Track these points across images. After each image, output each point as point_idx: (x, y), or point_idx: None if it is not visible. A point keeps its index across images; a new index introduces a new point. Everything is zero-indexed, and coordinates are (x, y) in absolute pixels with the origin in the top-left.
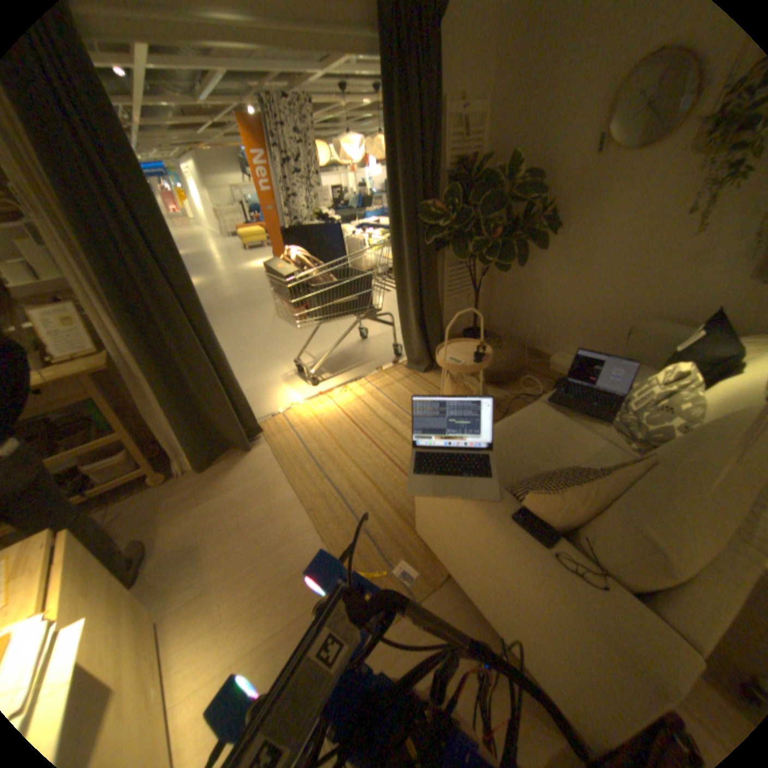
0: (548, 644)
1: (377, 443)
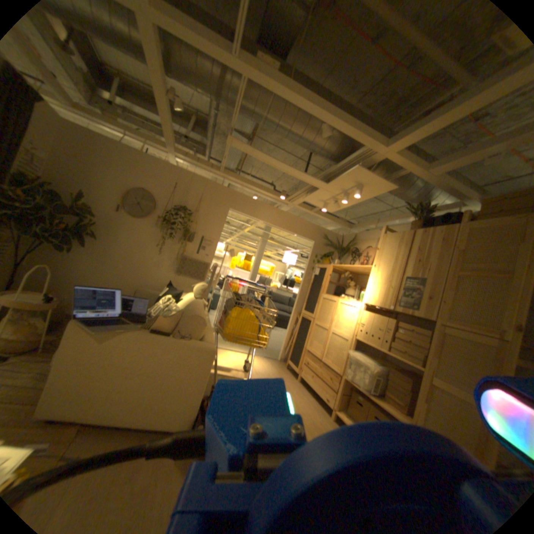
0: (171, 378)
1: None
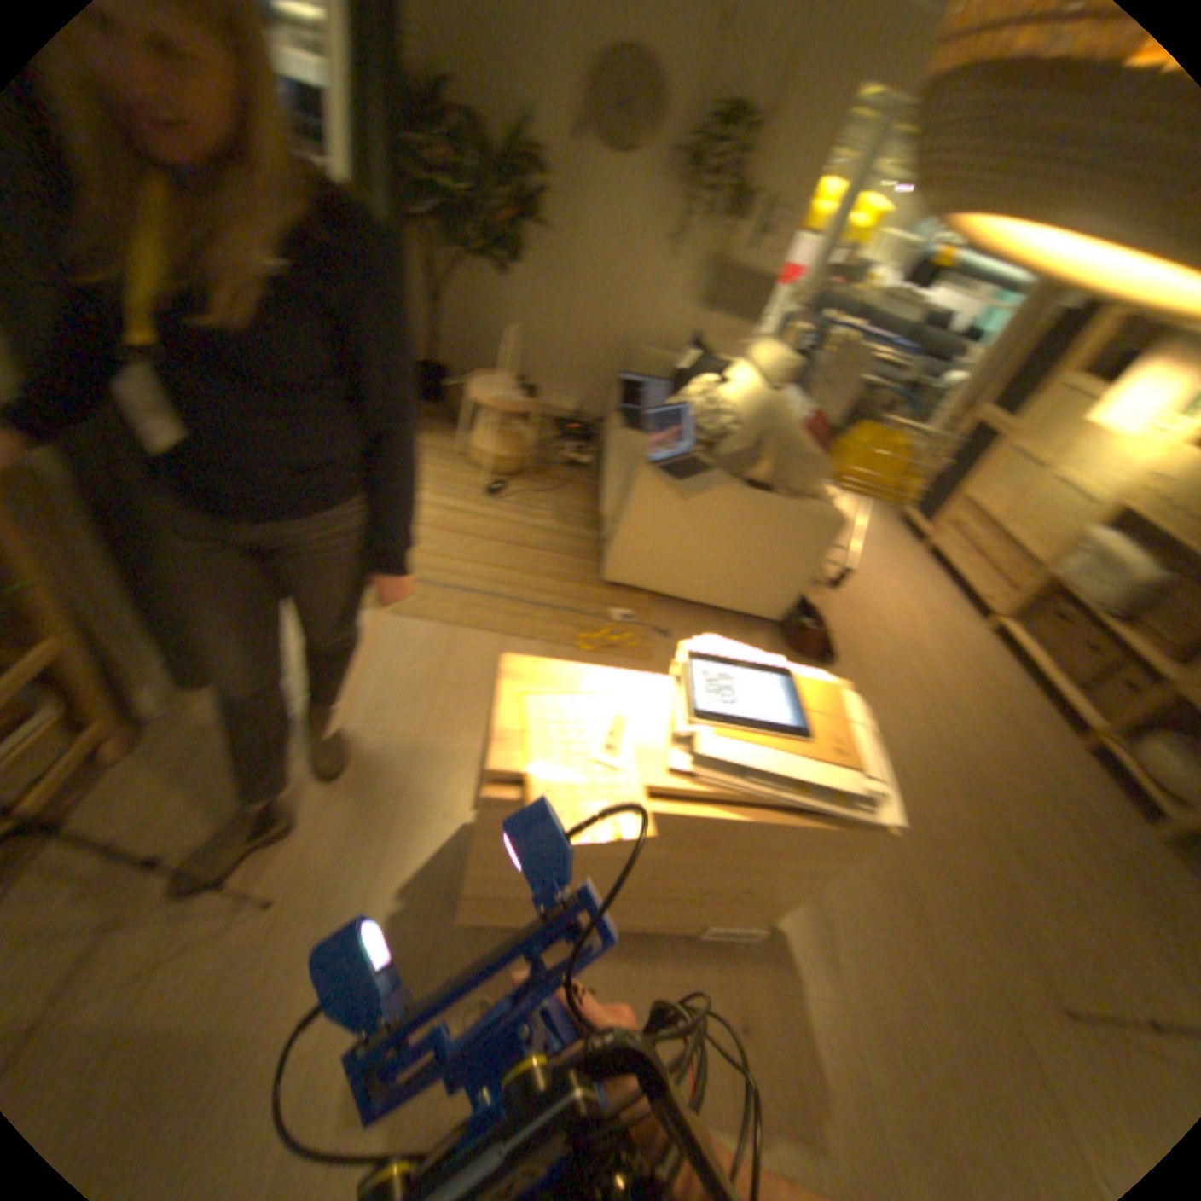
0: (772, 562)
1: (457, 529)
